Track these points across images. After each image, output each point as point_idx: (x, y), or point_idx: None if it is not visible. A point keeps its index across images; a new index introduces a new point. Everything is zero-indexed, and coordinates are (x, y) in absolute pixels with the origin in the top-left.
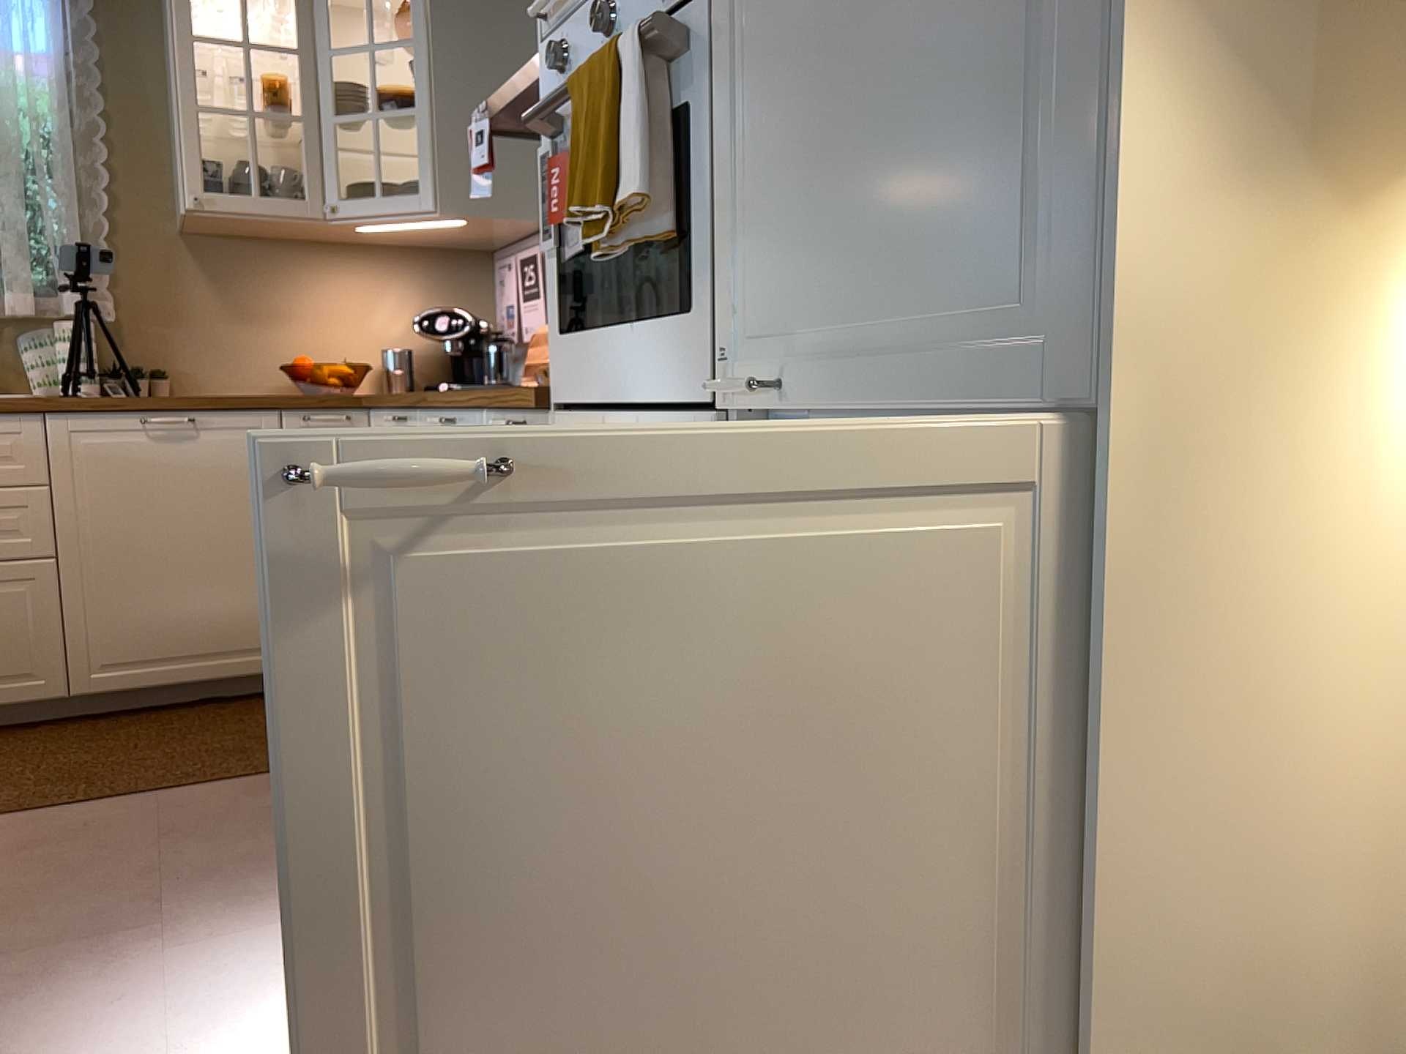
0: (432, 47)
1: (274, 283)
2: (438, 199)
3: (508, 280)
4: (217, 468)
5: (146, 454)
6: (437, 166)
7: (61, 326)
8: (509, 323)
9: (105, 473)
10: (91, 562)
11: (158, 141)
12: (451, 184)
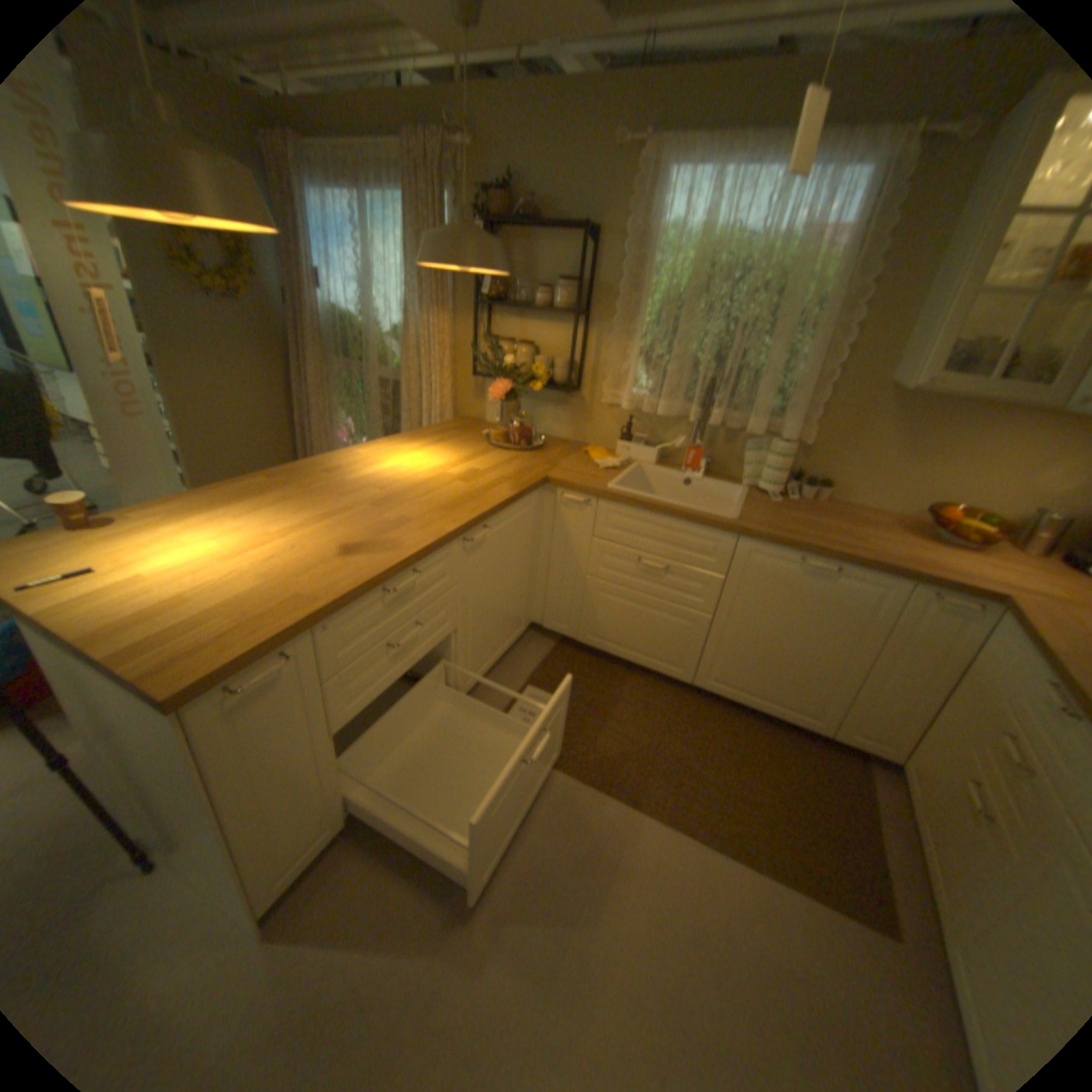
0: None
1: (957, 431)
2: None
3: None
4: (842, 606)
5: (794, 580)
6: None
7: (775, 444)
8: None
9: (762, 582)
10: (731, 628)
11: (913, 299)
12: None
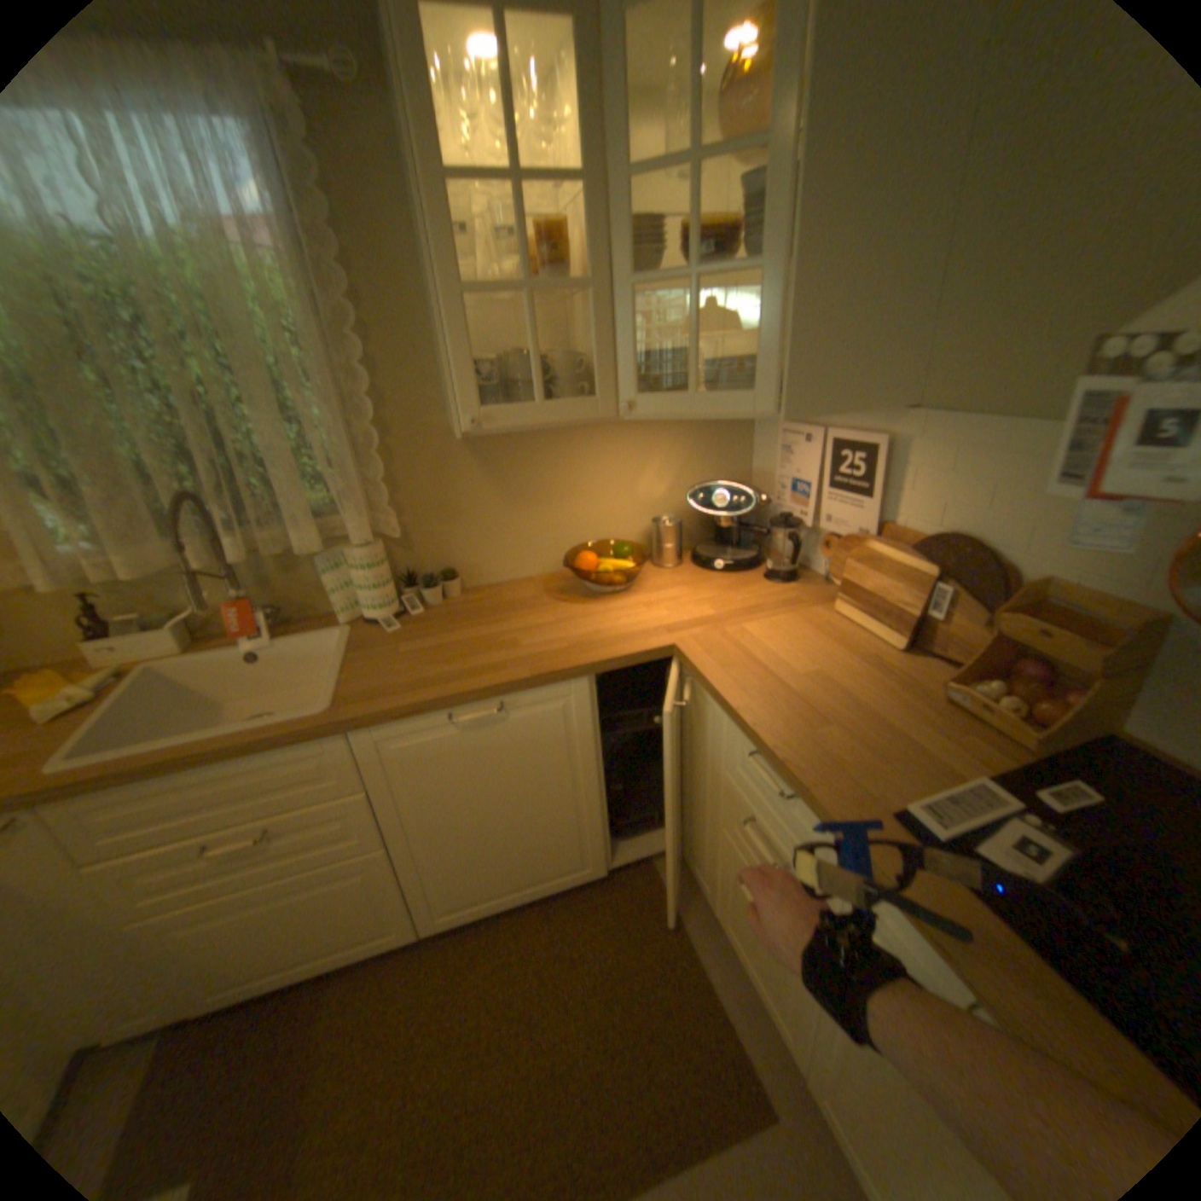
0: (806, 143)
1: (546, 464)
2: (784, 401)
3: (803, 455)
4: (529, 742)
5: (456, 745)
6: (788, 352)
7: (350, 554)
8: (798, 503)
9: (418, 770)
10: (418, 845)
11: (415, 316)
12: (804, 376)
